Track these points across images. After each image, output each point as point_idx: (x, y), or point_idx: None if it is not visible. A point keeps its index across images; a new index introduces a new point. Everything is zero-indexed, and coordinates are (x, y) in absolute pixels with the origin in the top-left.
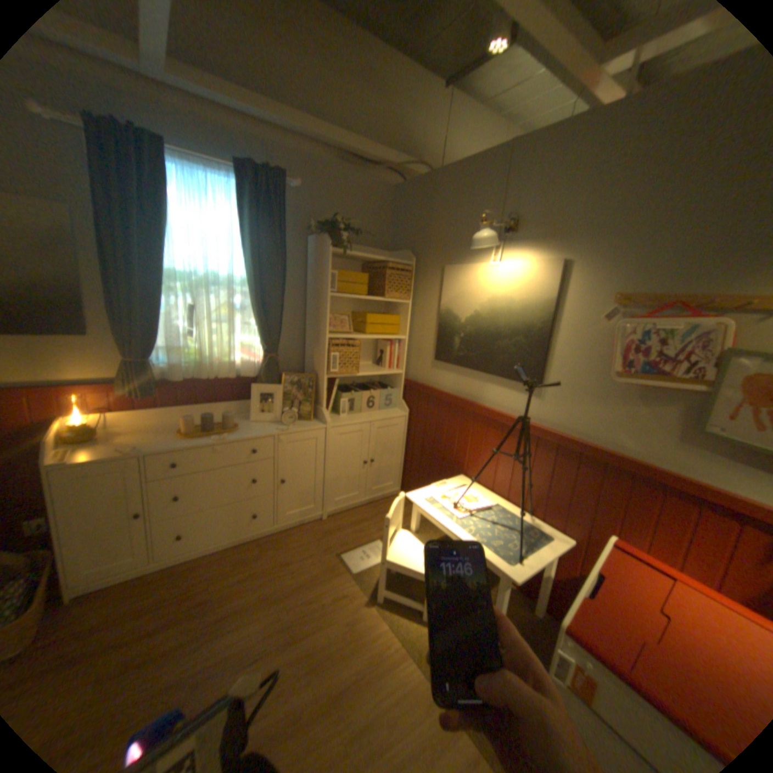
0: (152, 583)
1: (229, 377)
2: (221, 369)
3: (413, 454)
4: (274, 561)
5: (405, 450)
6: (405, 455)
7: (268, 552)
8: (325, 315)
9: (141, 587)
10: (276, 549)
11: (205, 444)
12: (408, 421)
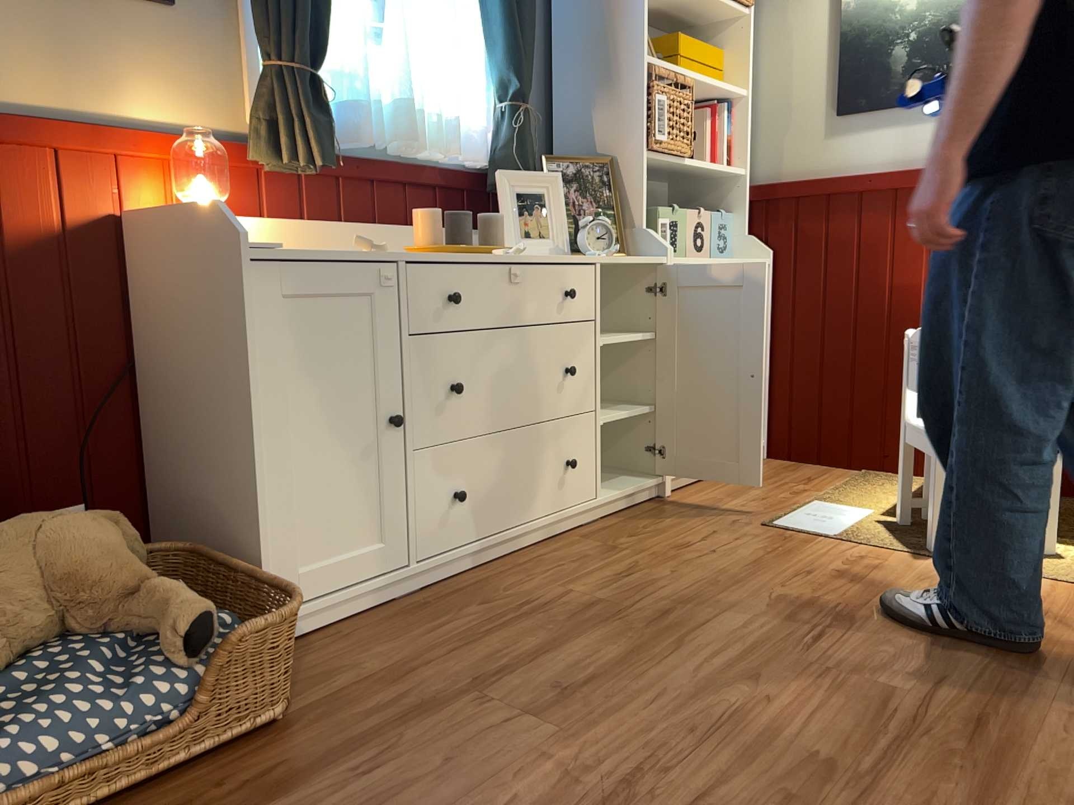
0: (429, 602)
1: (454, 150)
2: (423, 137)
3: (798, 344)
4: (650, 545)
5: (772, 343)
6: (772, 356)
7: (617, 538)
8: (640, 7)
9: (412, 610)
10: (627, 534)
11: (494, 257)
12: (774, 275)
